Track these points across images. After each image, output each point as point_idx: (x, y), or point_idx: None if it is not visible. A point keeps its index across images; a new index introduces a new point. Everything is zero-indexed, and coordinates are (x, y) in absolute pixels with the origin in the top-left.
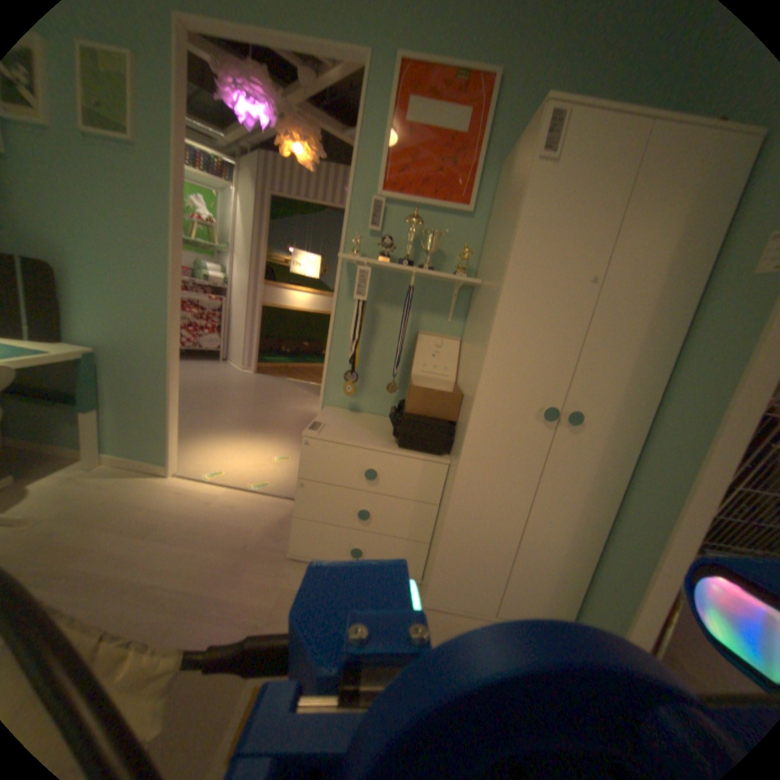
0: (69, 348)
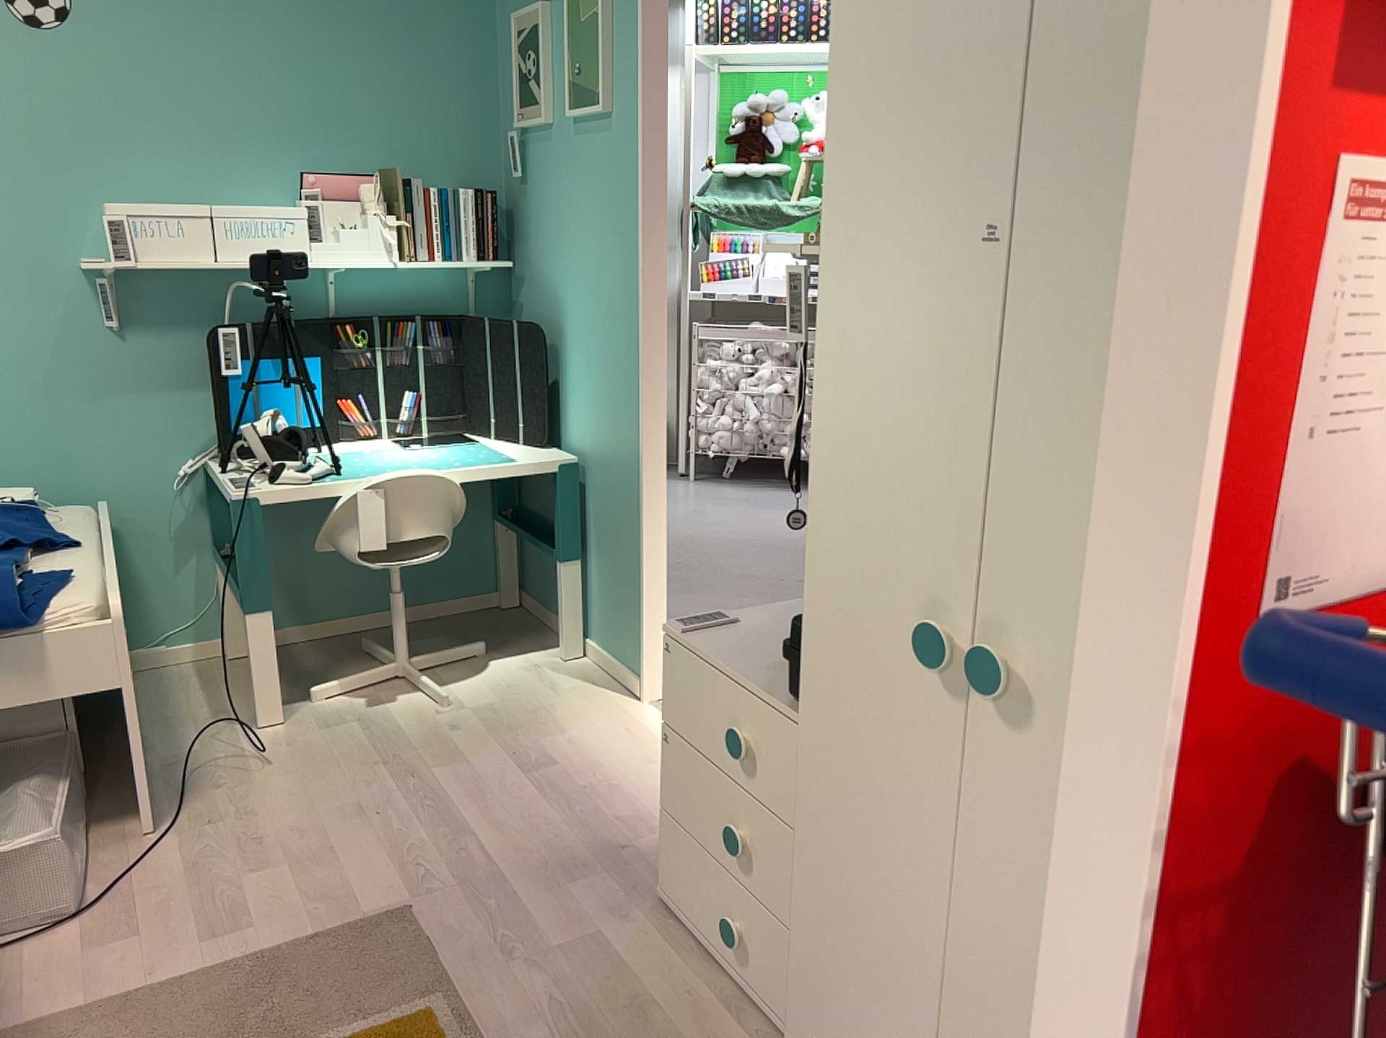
0: (554, 451)
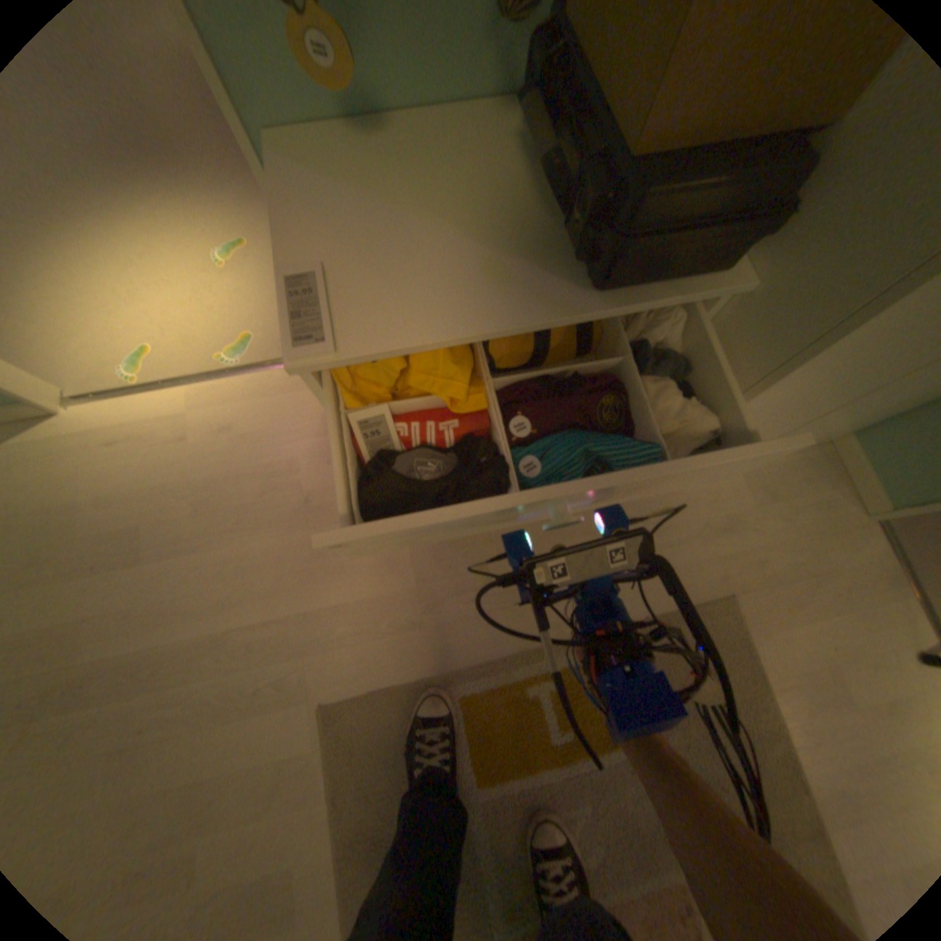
0: None
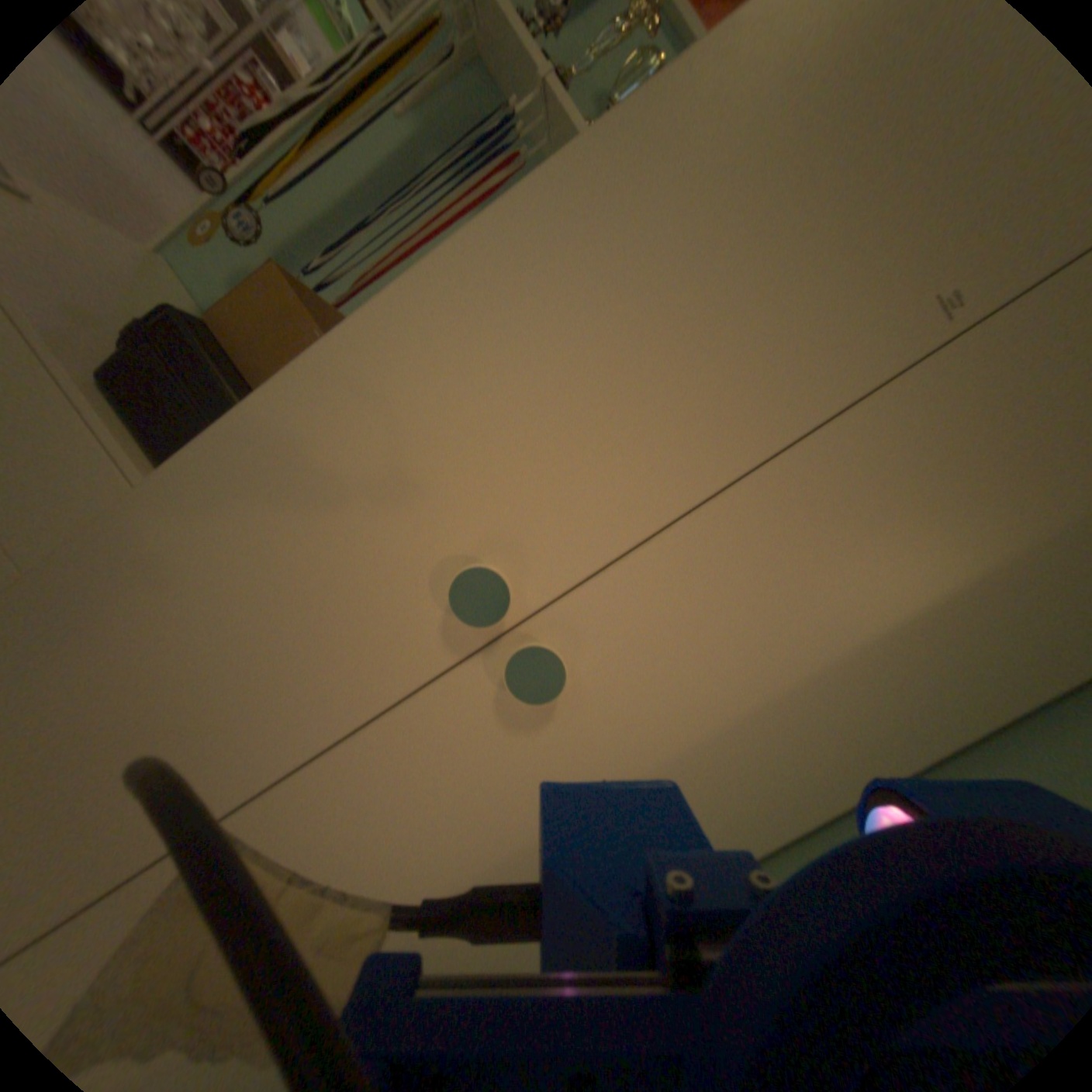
0: None
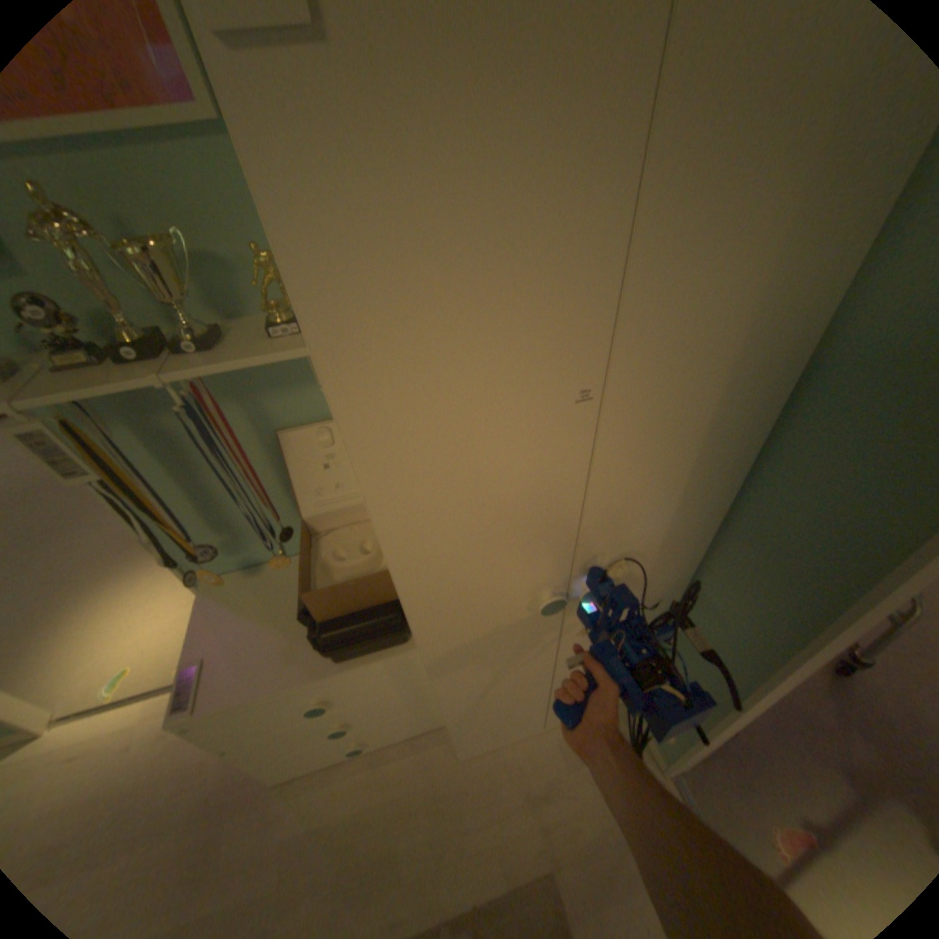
0: None
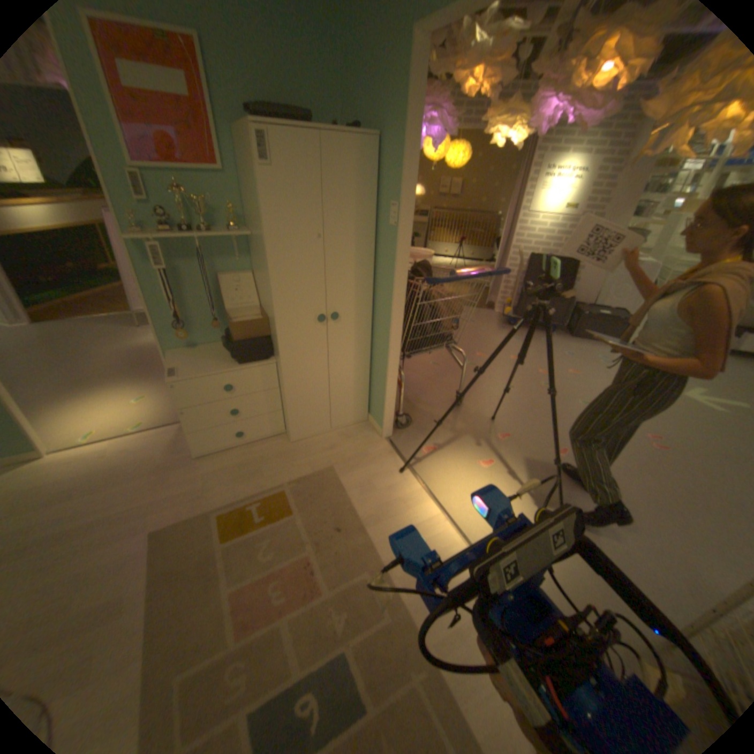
0: None
